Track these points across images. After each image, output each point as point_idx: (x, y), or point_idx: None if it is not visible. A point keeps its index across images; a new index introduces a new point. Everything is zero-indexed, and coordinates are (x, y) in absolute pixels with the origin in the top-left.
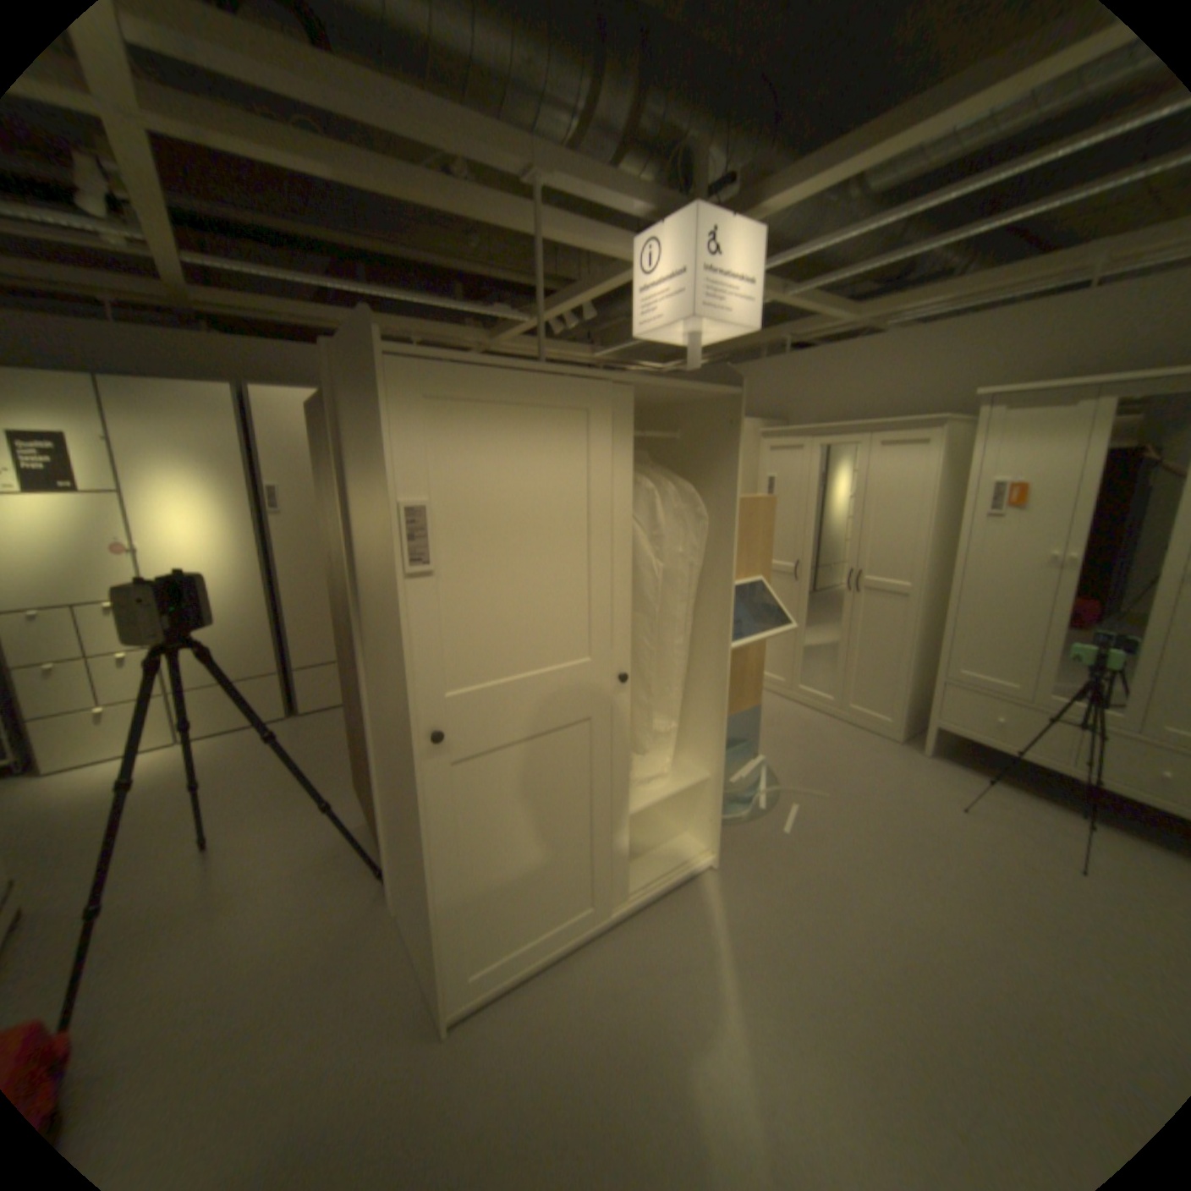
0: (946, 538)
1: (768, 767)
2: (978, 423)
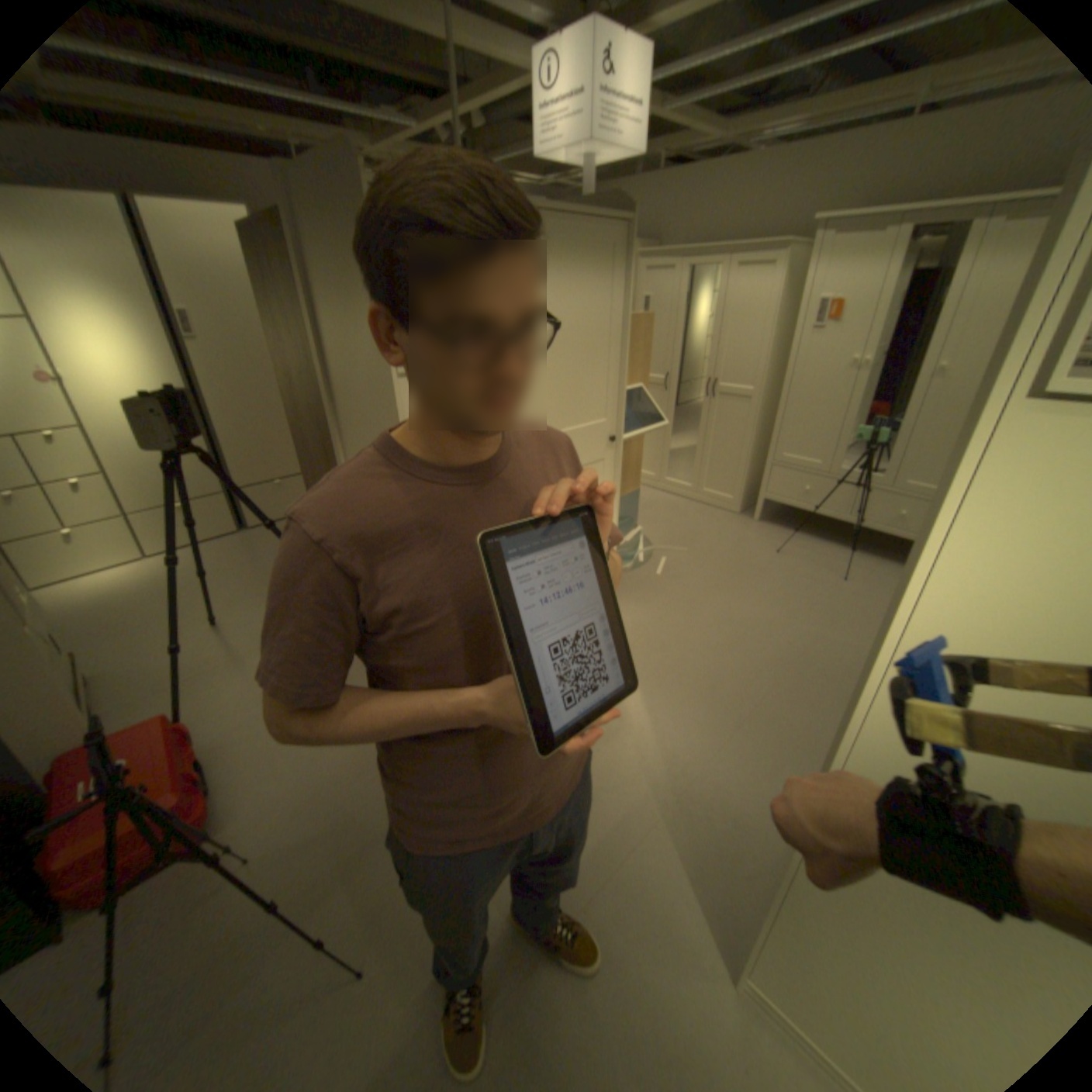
0: (782, 349)
1: (644, 536)
2: (815, 246)
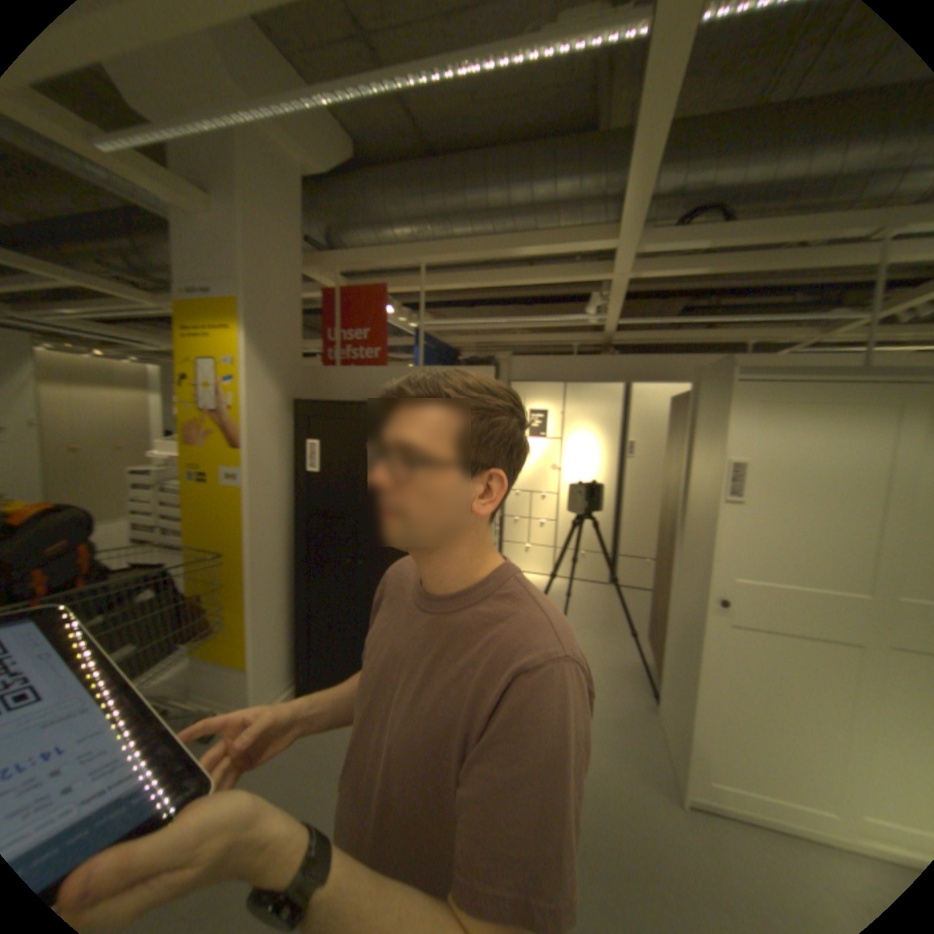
0: None
1: None
2: None
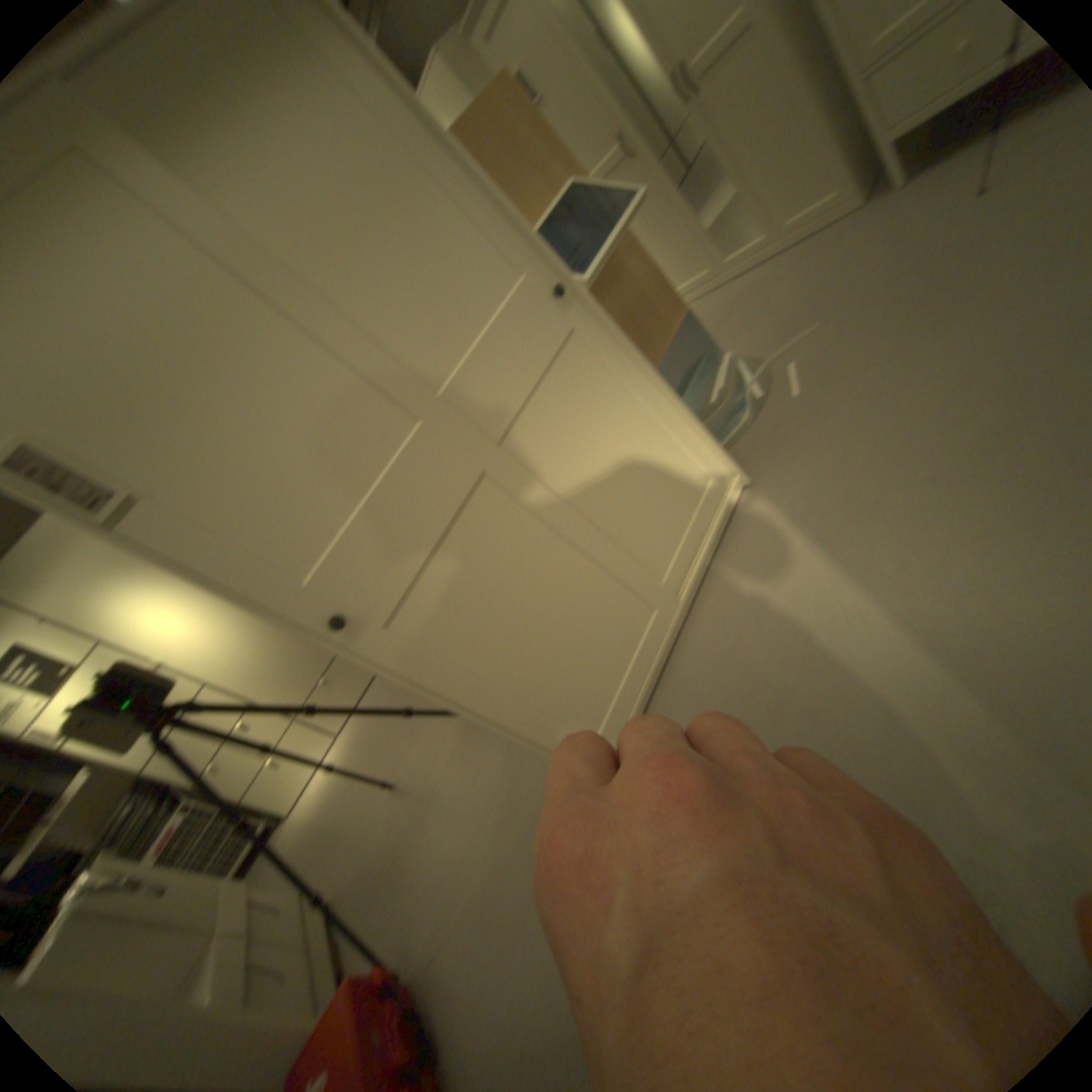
0: None
1: (745, 352)
2: None
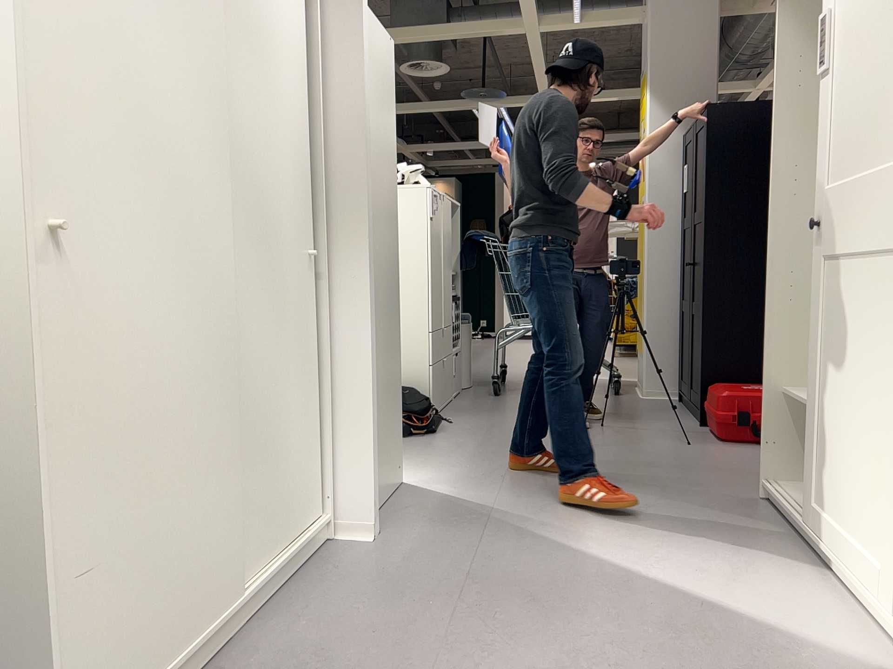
0: None
1: None
2: None
